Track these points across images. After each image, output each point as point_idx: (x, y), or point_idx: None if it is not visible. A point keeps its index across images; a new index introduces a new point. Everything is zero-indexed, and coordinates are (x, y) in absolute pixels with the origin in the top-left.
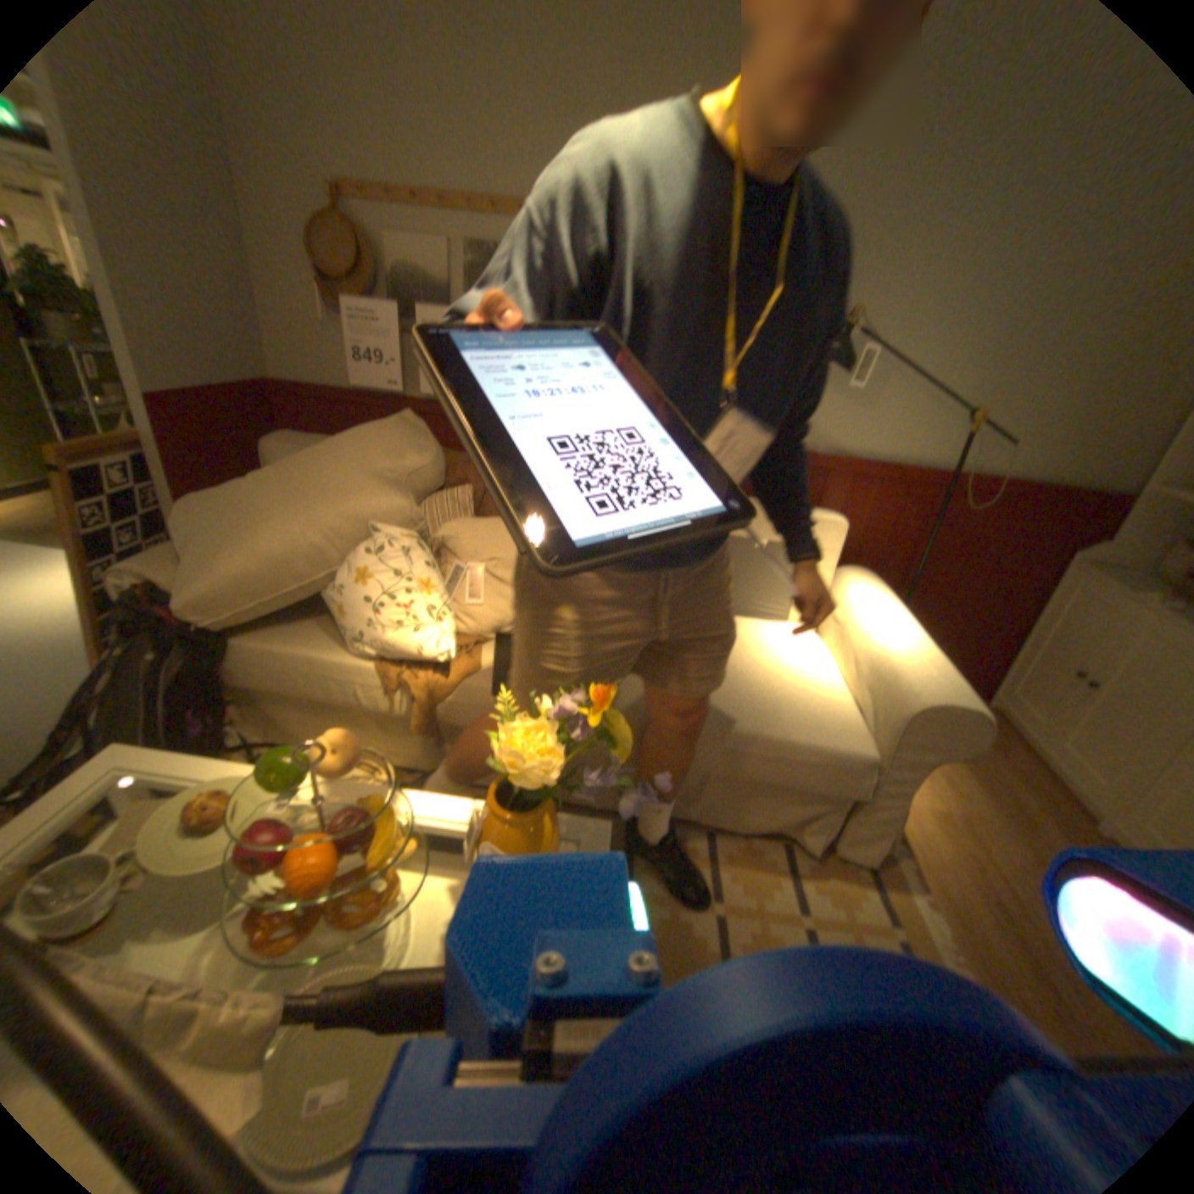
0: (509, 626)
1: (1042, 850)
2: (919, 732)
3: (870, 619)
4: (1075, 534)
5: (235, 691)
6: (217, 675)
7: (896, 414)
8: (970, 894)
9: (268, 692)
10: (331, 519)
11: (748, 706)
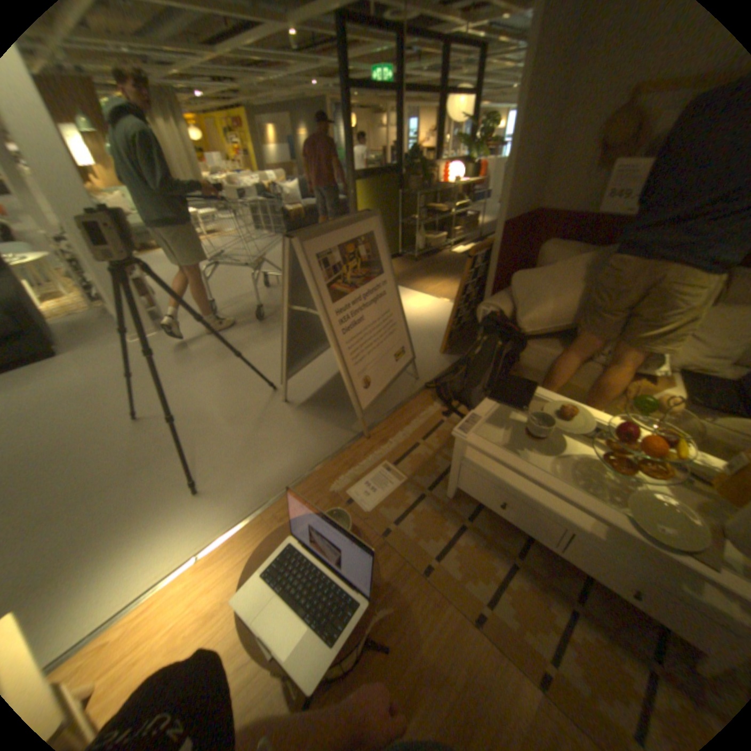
0: (698, 367)
1: None
2: None
3: None
4: None
5: (516, 366)
6: (517, 356)
7: None
8: None
9: (538, 370)
10: (584, 289)
11: None
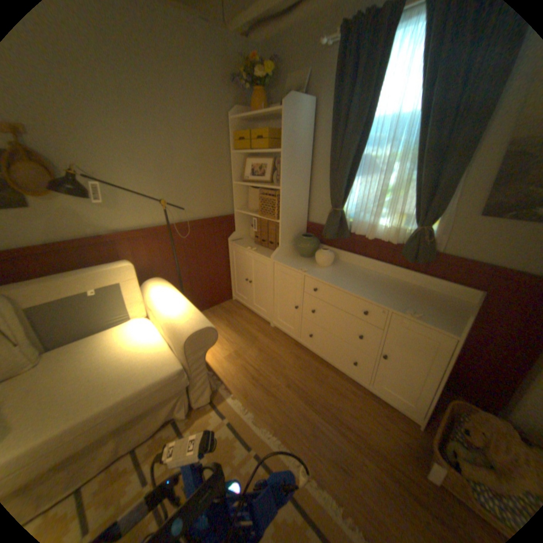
0: None
1: (259, 344)
2: (190, 347)
3: (160, 303)
4: (224, 232)
5: None
6: None
7: (132, 207)
8: (243, 380)
9: None
10: None
11: (111, 385)
